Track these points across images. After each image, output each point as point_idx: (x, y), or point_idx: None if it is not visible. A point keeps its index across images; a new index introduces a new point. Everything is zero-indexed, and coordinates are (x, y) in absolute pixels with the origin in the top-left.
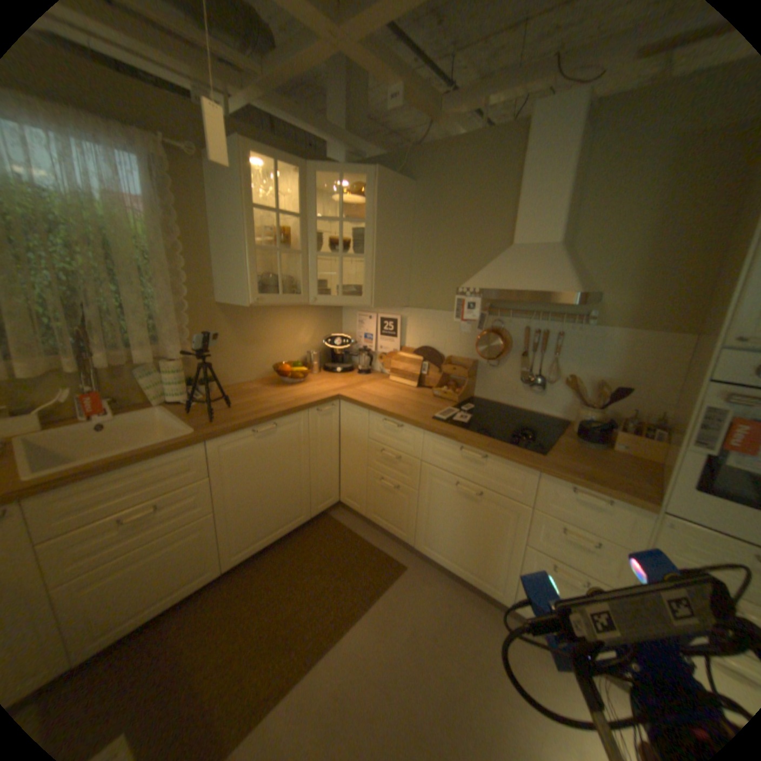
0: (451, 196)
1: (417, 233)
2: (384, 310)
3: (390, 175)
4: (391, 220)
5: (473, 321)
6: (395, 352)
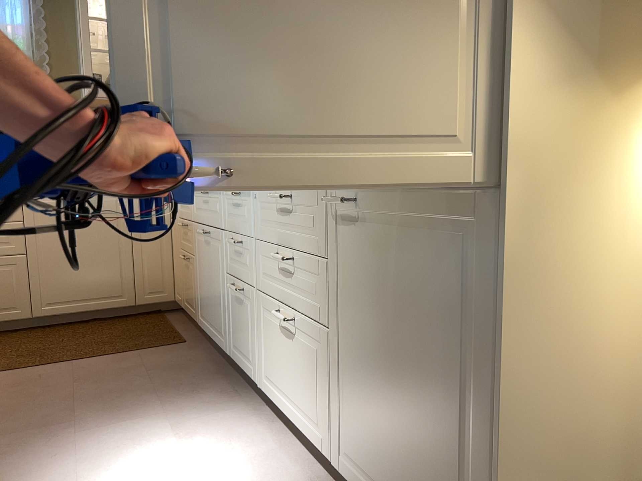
0: None
1: None
2: None
3: None
4: None
5: None
6: None
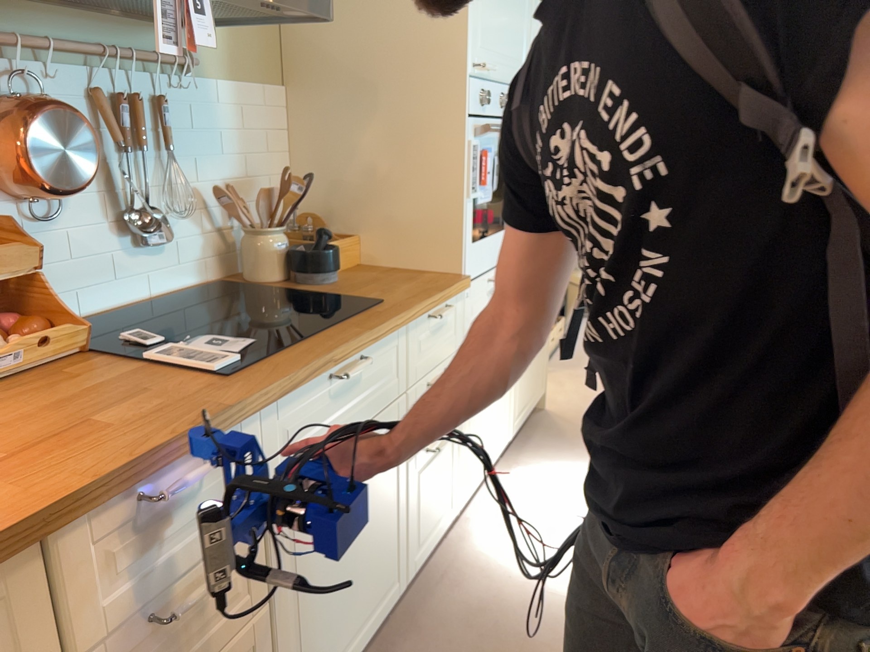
0: None
1: None
2: None
3: None
4: None
5: None
6: None
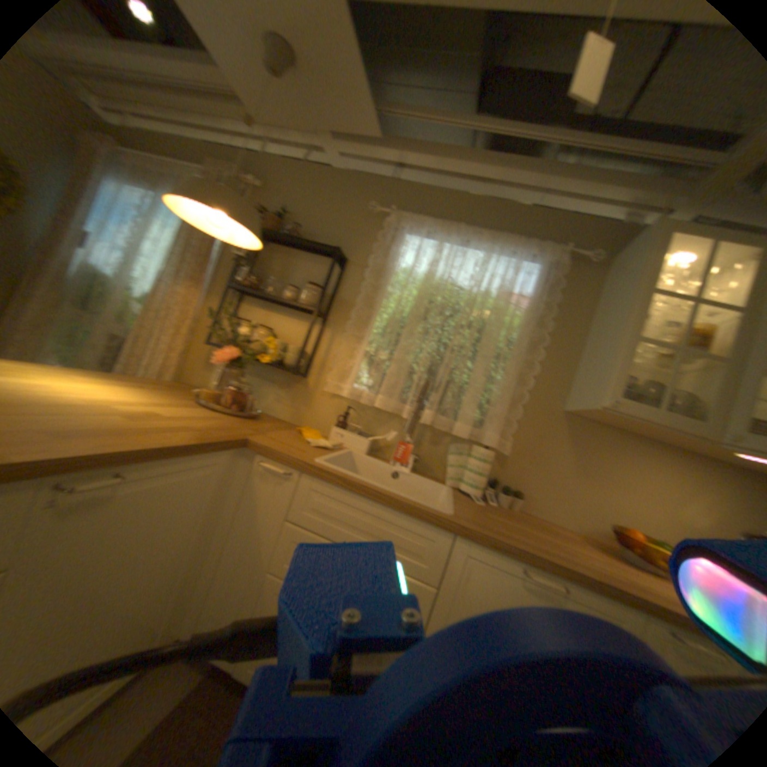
0: None
1: None
2: None
3: None
4: None
5: None
6: None
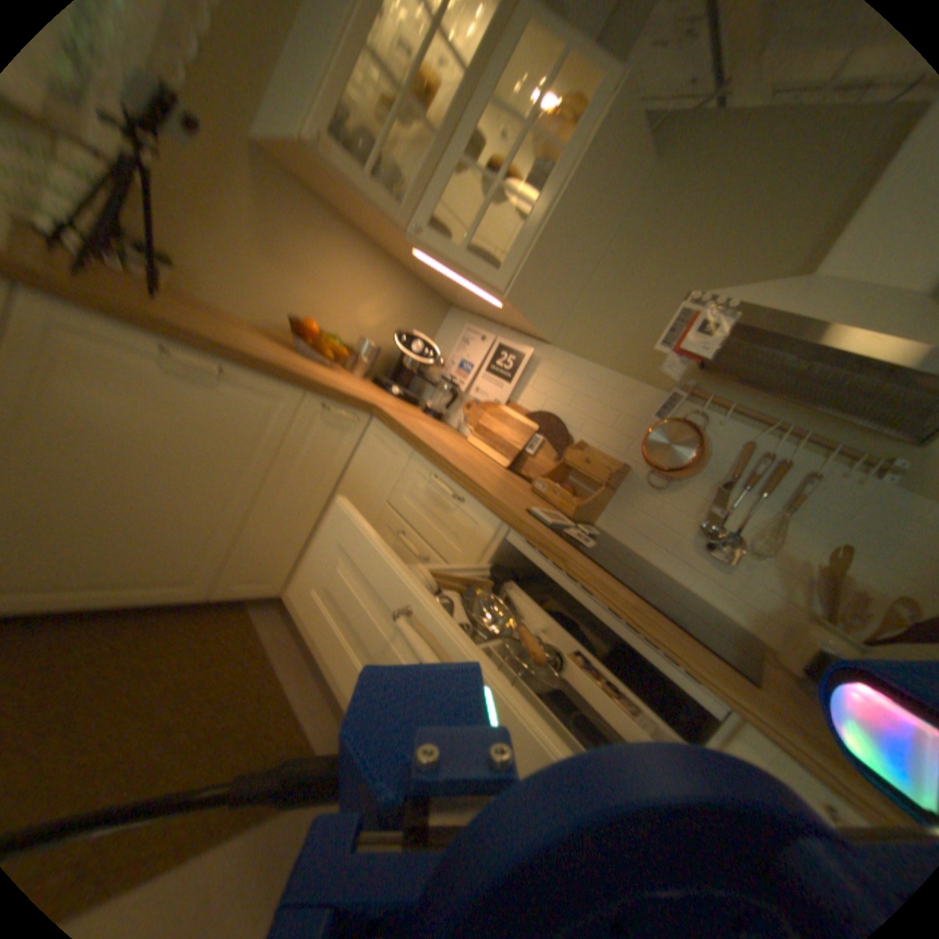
0: (711, 197)
1: (624, 238)
2: (510, 337)
3: (638, 110)
4: (602, 183)
5: (654, 402)
6: (497, 404)
